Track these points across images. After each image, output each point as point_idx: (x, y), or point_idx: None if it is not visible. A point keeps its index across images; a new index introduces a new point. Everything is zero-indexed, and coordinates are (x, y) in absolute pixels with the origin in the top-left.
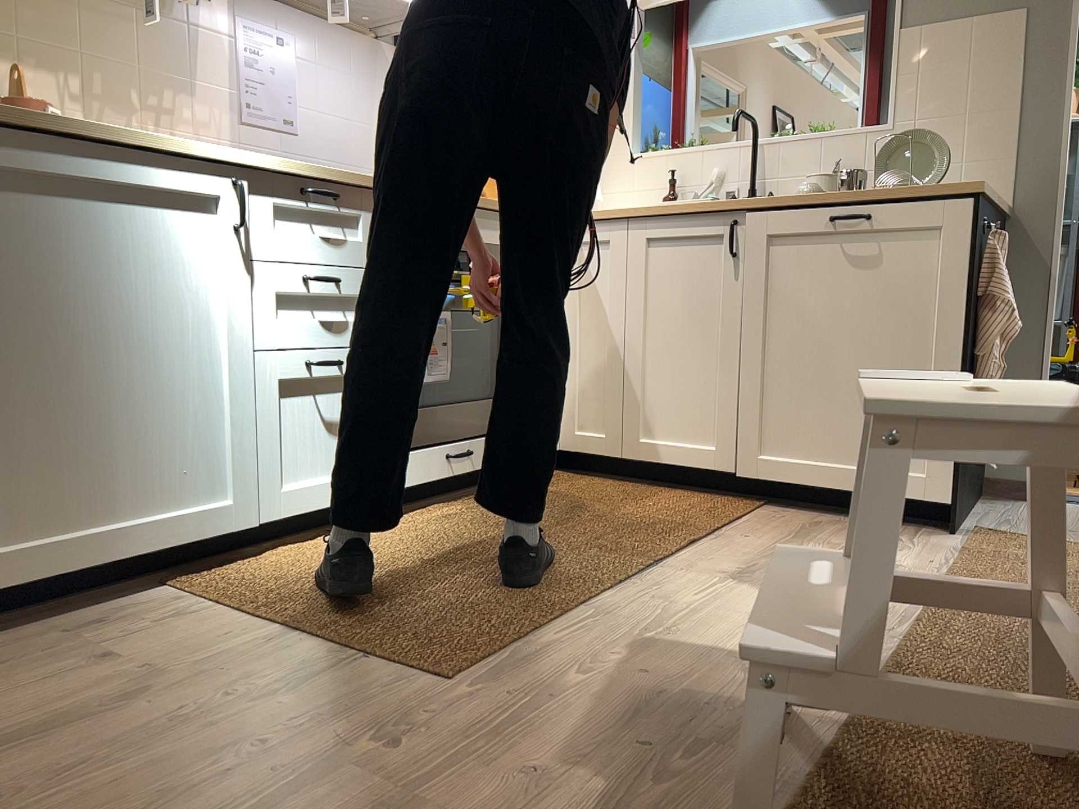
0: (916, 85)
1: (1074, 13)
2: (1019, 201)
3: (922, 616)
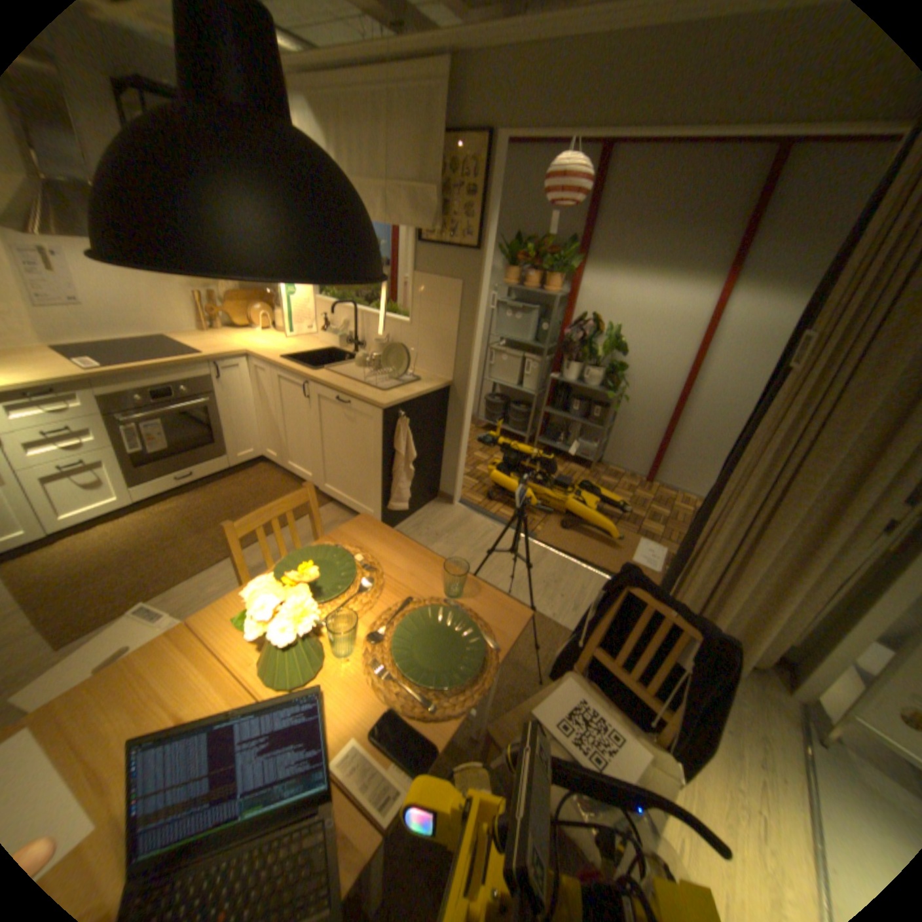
0: (422, 305)
1: (484, 291)
2: (458, 380)
3: None
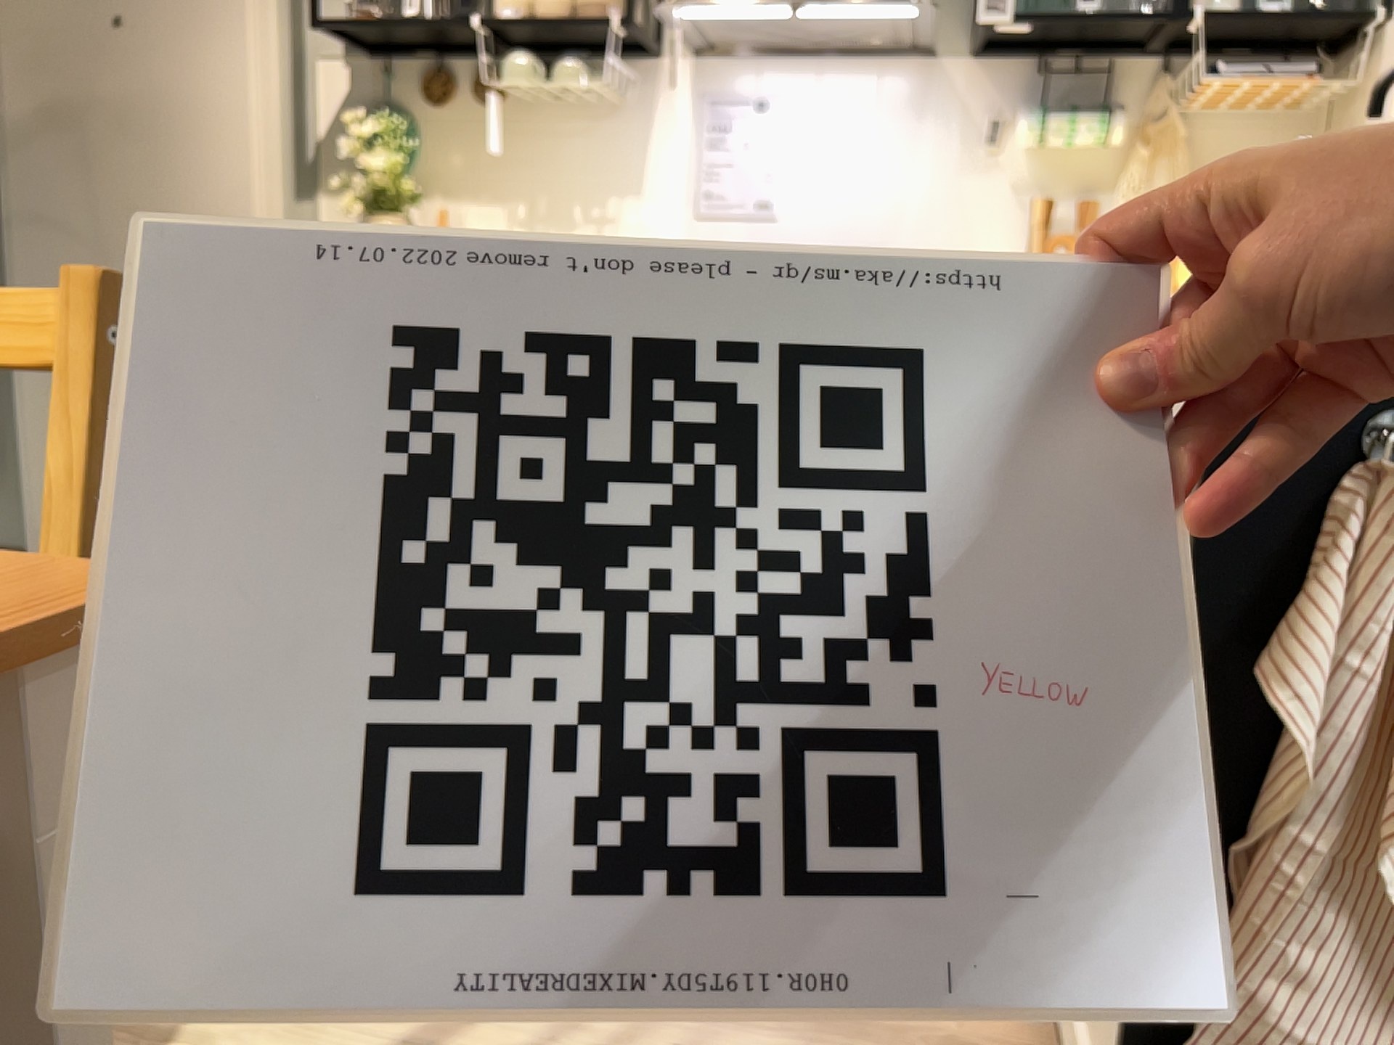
0: None
1: None
2: None
3: None
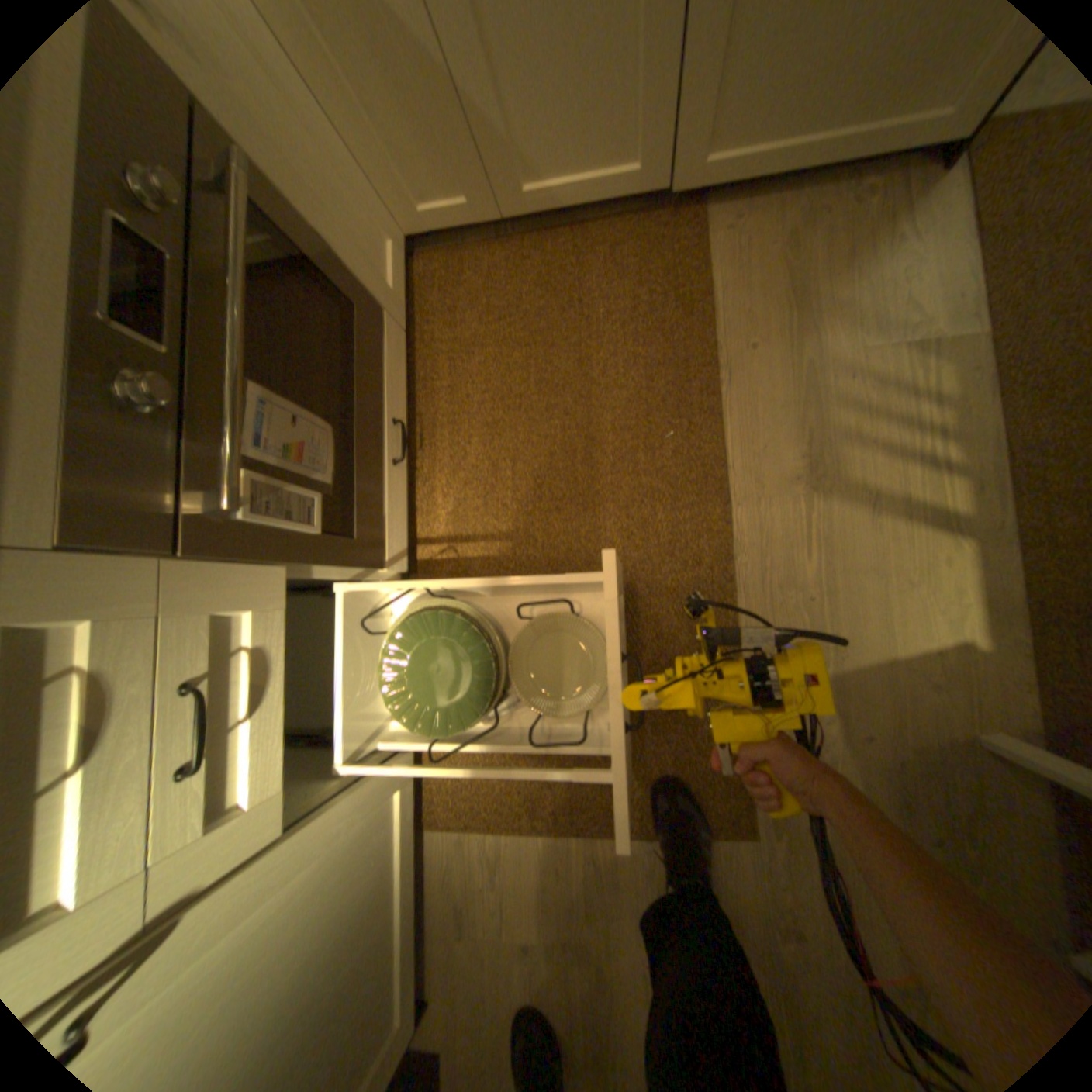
0: None
1: None
2: None
3: (1012, 483)
